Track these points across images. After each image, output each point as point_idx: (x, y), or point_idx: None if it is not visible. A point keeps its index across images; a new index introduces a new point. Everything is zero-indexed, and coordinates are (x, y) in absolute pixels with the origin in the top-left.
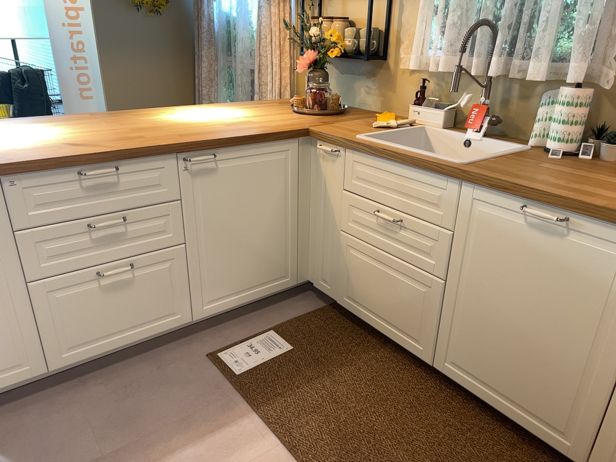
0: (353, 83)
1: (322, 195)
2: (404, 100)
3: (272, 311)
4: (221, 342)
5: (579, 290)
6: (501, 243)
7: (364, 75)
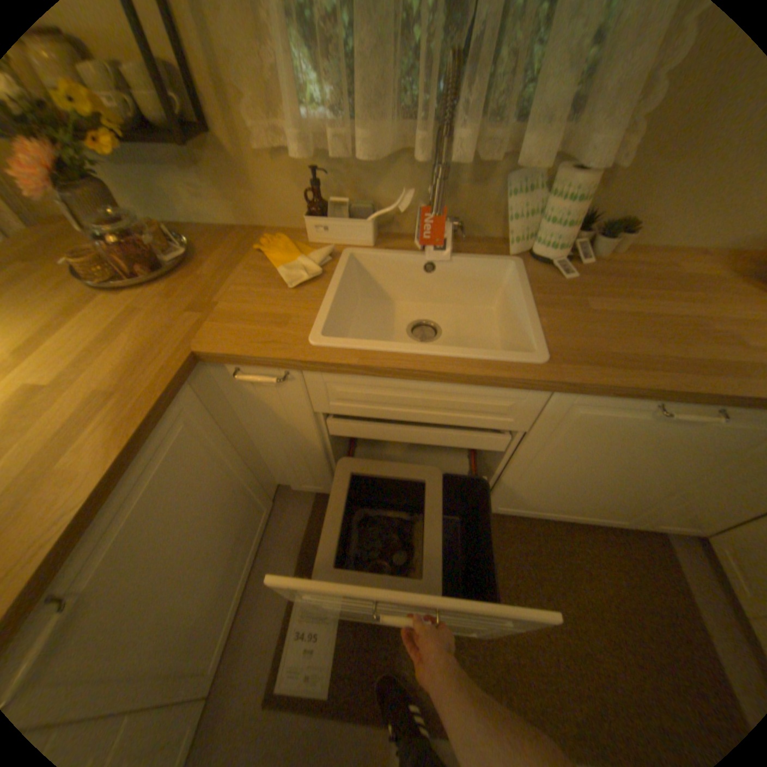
0: (153, 177)
1: (271, 422)
2: (277, 199)
3: (269, 553)
4: (258, 665)
5: (701, 456)
6: (607, 436)
7: (172, 160)
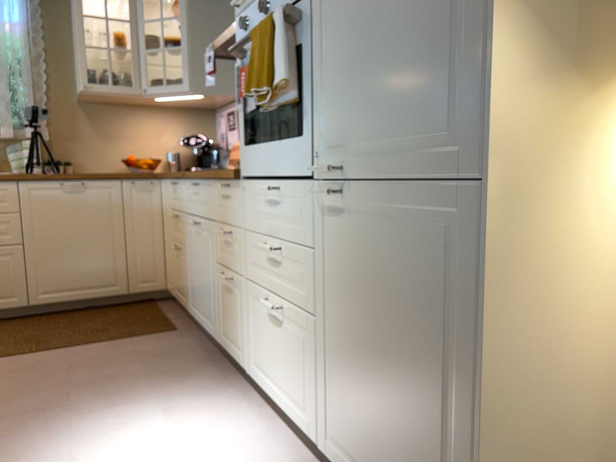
0: None
1: None
2: None
3: None
4: None
5: (98, 212)
6: (52, 206)
7: None
